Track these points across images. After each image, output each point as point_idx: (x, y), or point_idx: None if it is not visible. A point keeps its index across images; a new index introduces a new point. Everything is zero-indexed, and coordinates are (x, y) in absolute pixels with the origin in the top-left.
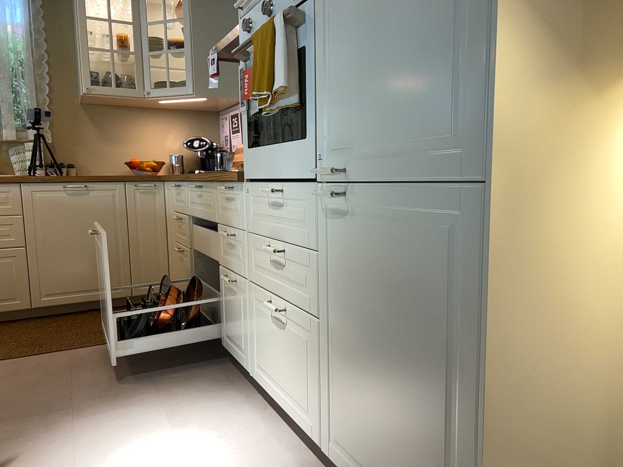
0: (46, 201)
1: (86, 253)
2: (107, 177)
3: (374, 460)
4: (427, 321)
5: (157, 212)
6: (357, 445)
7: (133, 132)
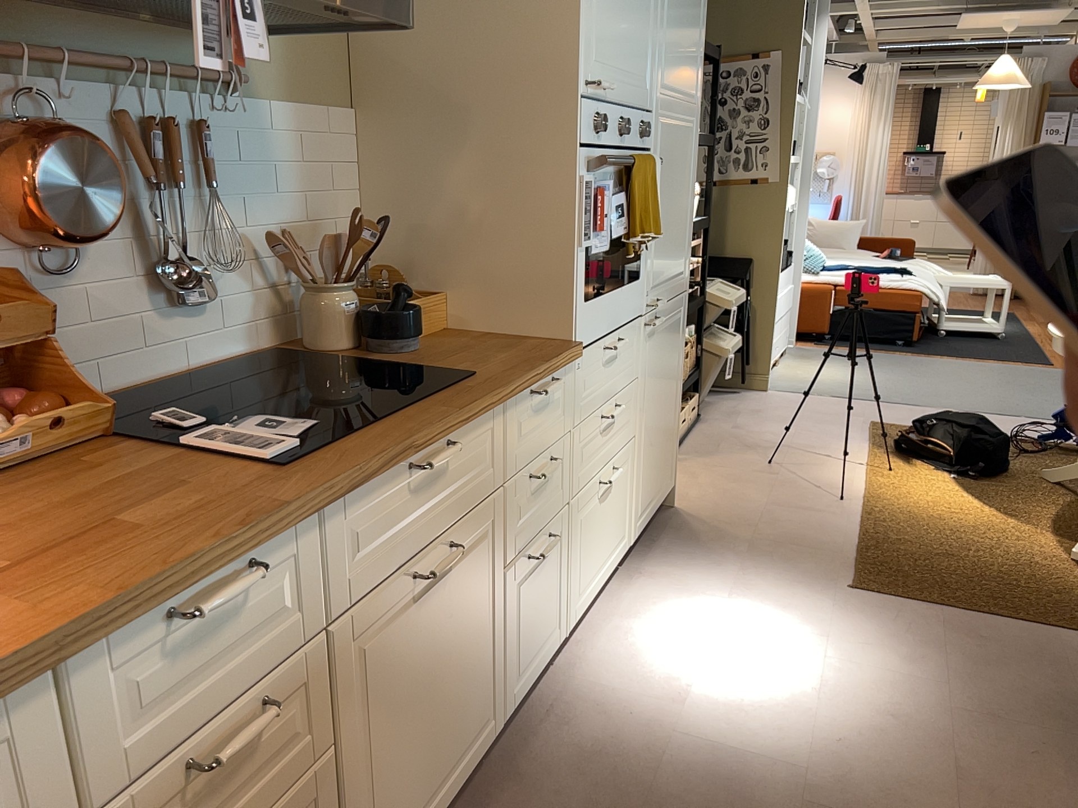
0: None
1: None
2: None
3: (653, 485)
4: (673, 368)
5: None
6: (648, 493)
7: None
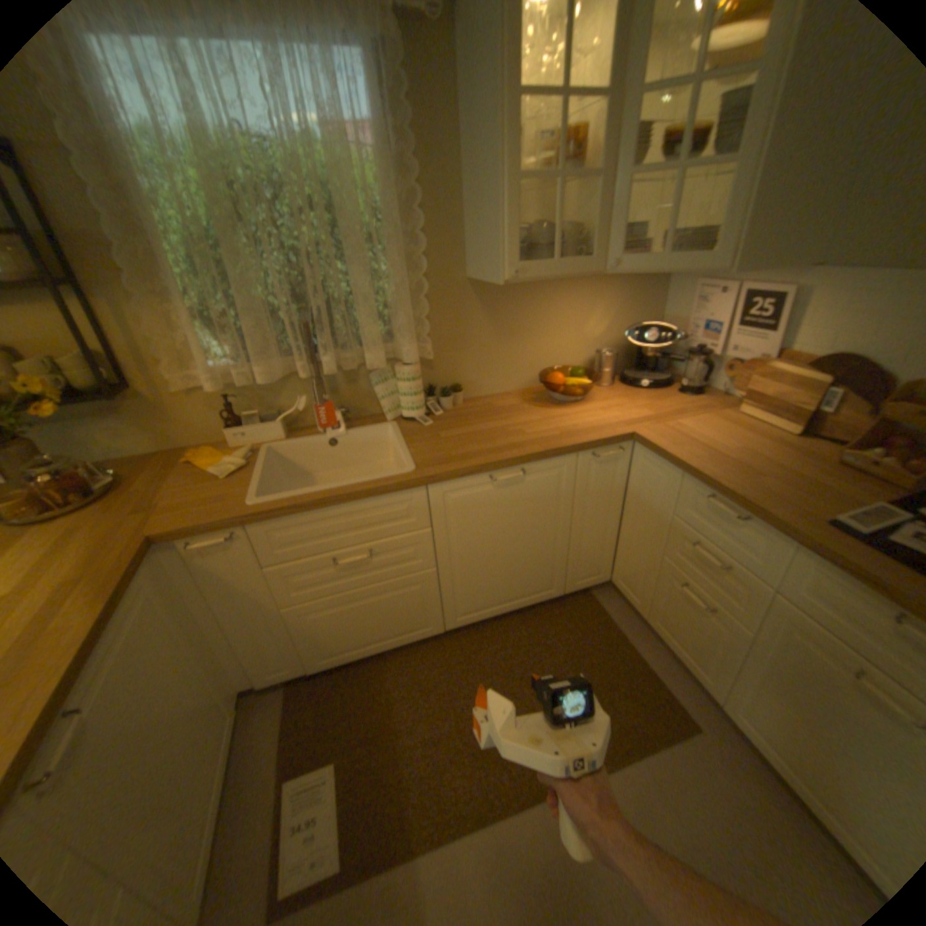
0: (465, 502)
1: (515, 559)
2: (557, 451)
3: None
4: None
5: (615, 486)
6: None
7: (543, 317)
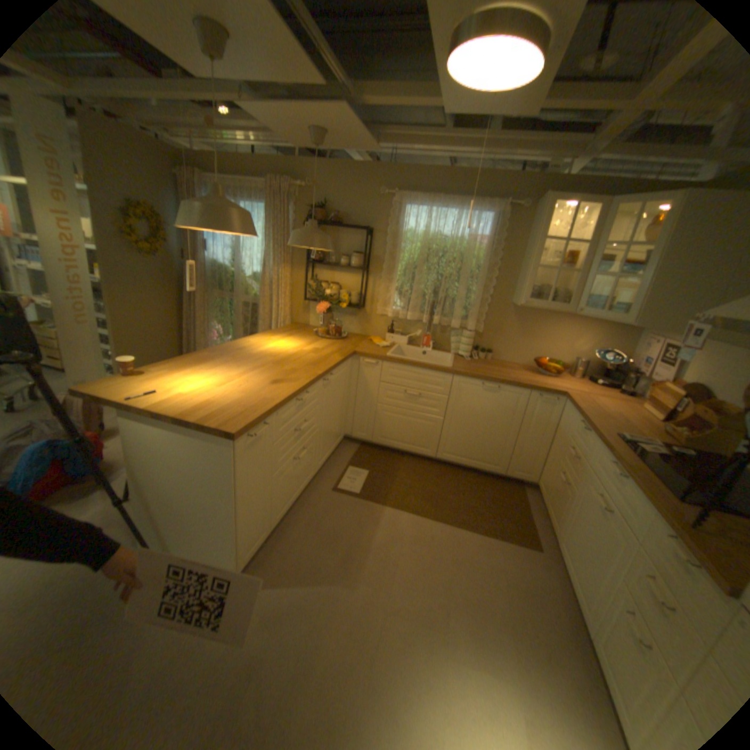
0: (467, 391)
1: (483, 435)
2: (518, 384)
3: None
4: None
5: (551, 421)
6: None
7: (549, 331)
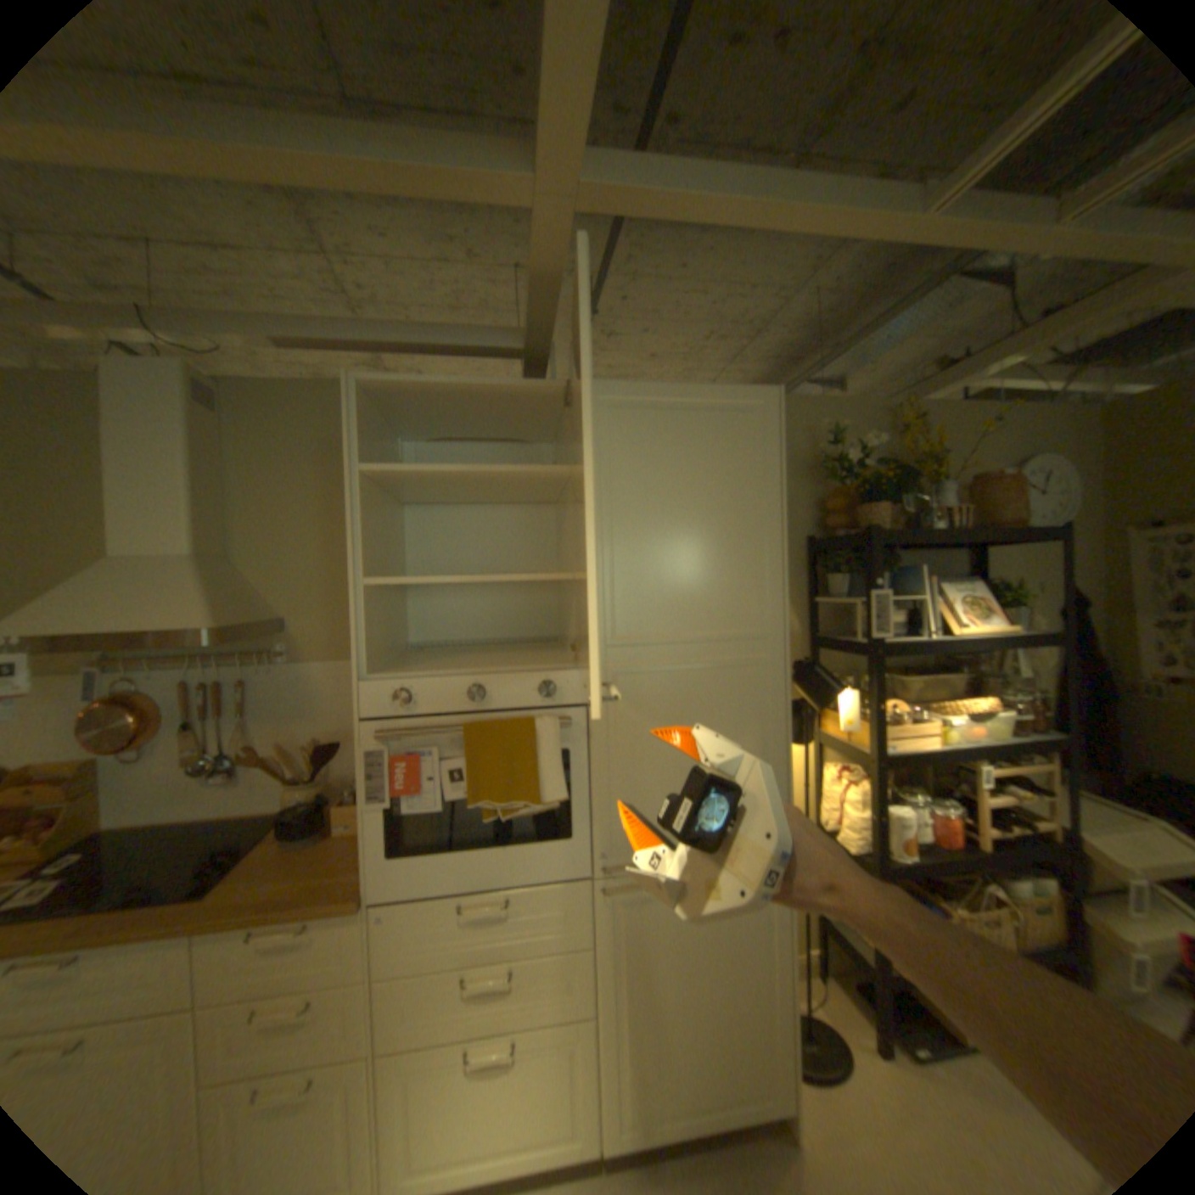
0: None
1: None
2: None
3: (684, 1099)
4: (740, 953)
5: None
6: (660, 1104)
7: None
